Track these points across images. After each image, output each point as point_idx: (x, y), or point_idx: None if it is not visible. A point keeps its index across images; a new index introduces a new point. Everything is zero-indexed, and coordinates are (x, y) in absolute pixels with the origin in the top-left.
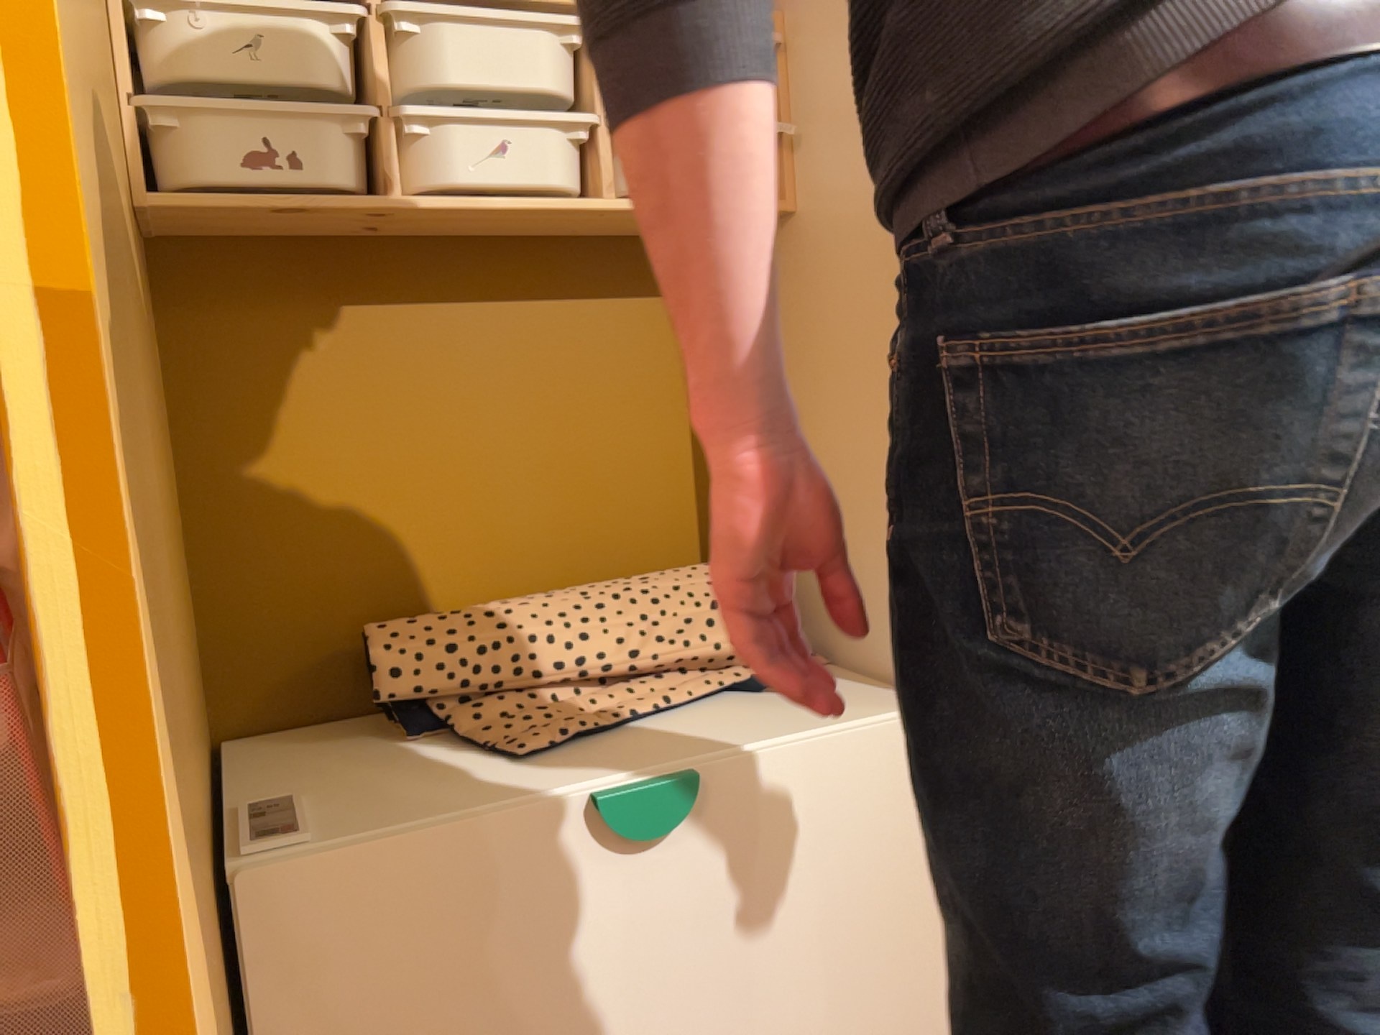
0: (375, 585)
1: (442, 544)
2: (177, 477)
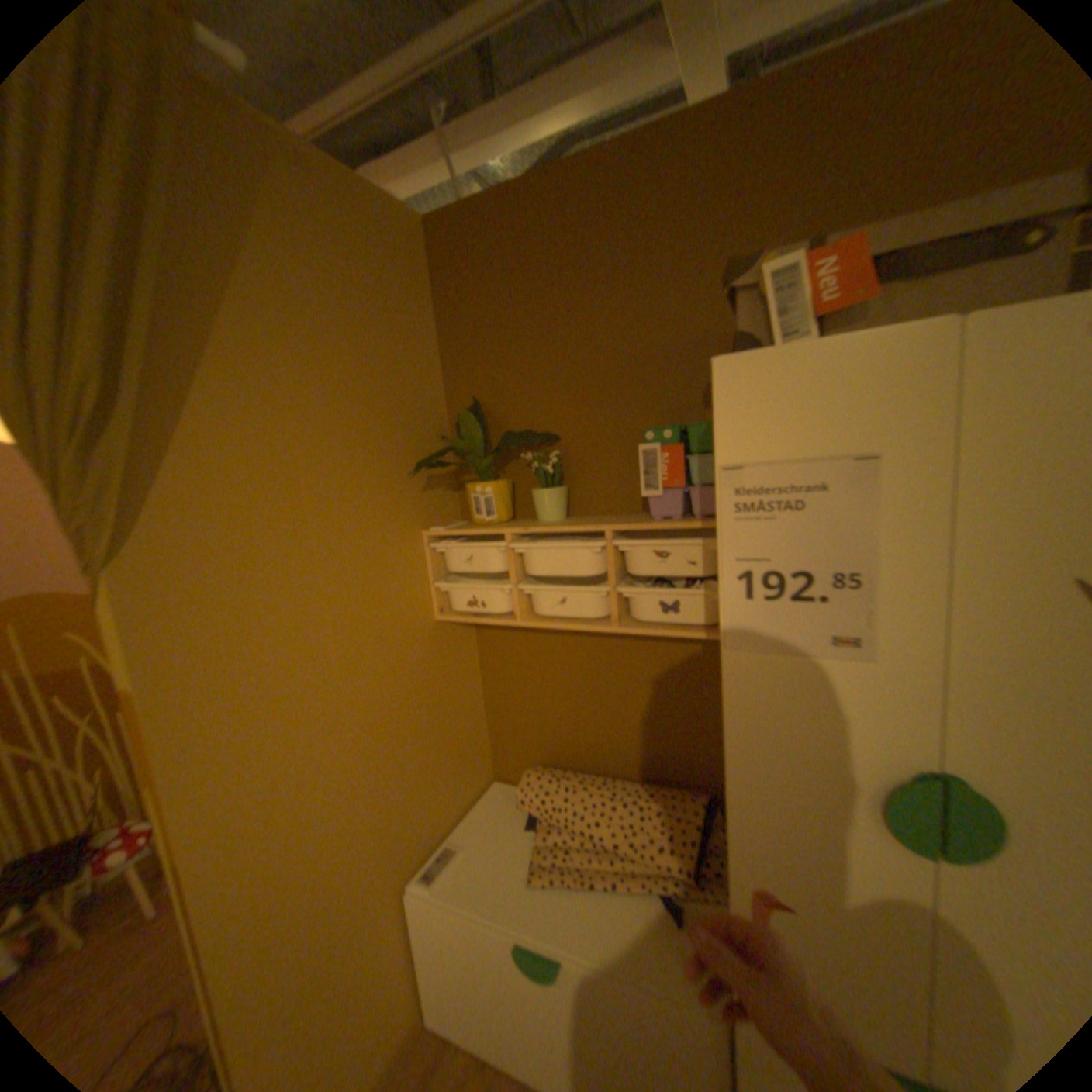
0: (546, 743)
1: (572, 736)
2: (481, 685)
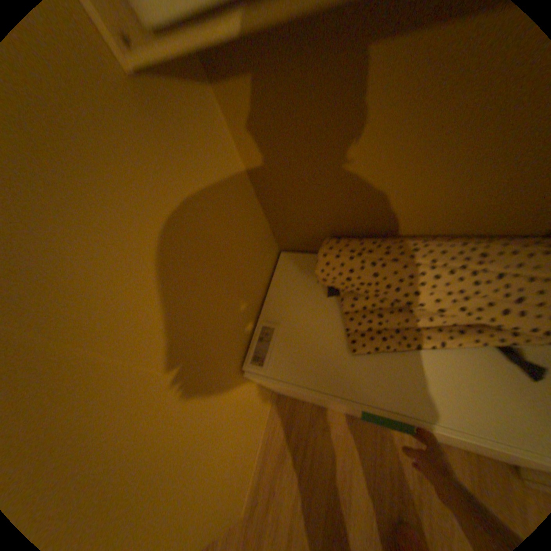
0: (333, 215)
1: (368, 203)
2: (245, 170)
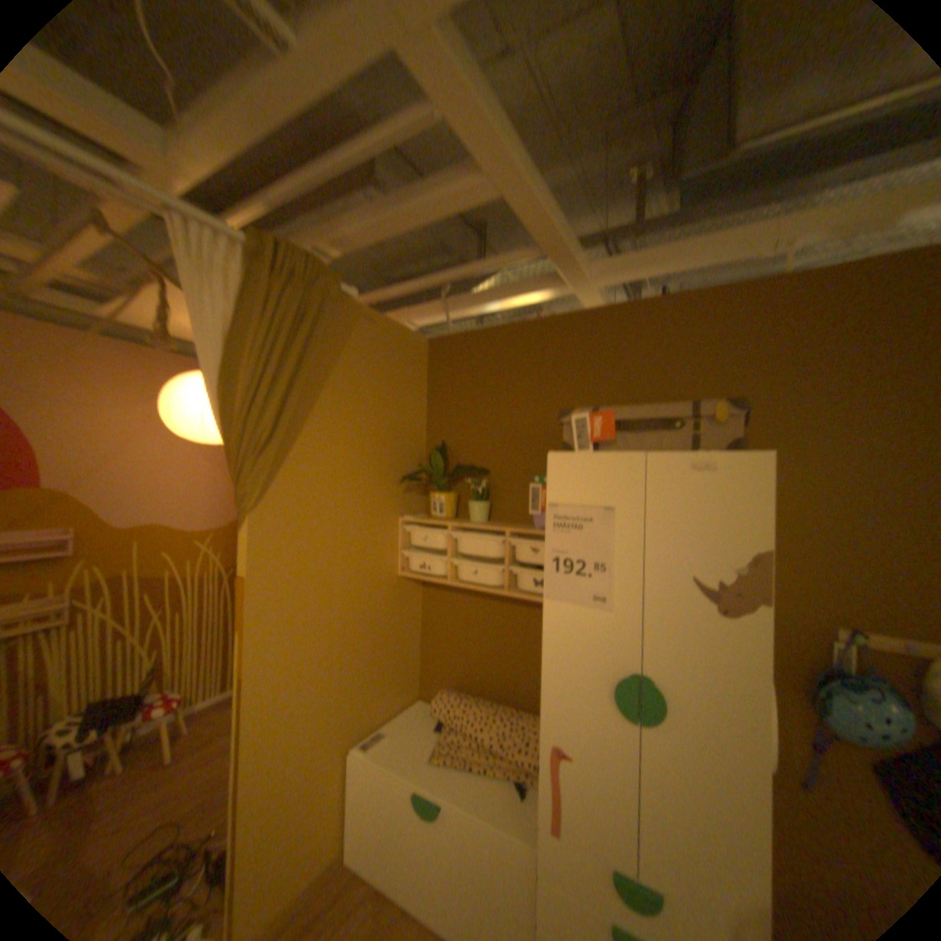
0: (458, 677)
1: (475, 672)
2: (420, 629)
